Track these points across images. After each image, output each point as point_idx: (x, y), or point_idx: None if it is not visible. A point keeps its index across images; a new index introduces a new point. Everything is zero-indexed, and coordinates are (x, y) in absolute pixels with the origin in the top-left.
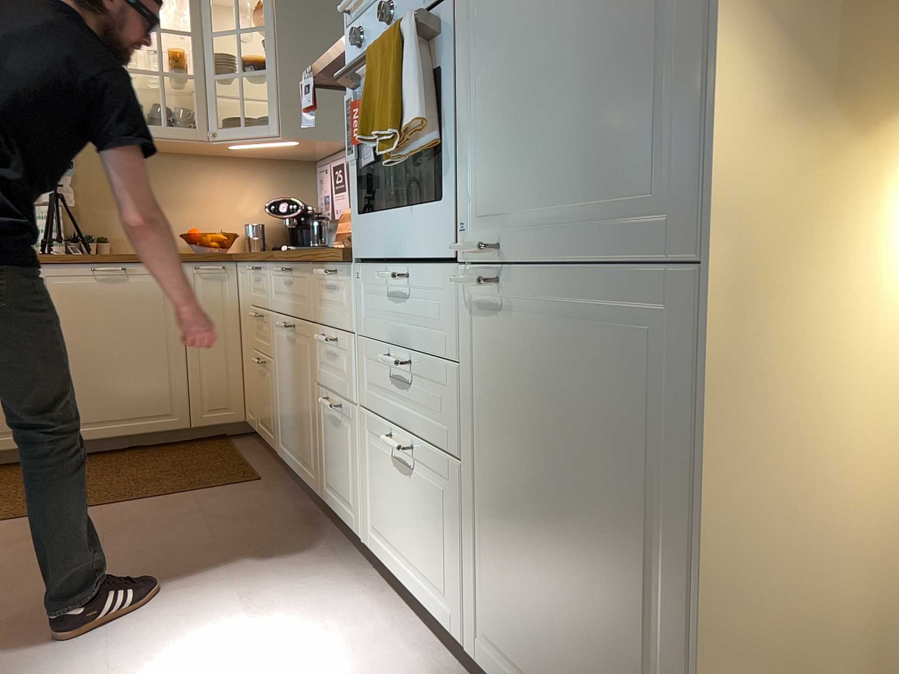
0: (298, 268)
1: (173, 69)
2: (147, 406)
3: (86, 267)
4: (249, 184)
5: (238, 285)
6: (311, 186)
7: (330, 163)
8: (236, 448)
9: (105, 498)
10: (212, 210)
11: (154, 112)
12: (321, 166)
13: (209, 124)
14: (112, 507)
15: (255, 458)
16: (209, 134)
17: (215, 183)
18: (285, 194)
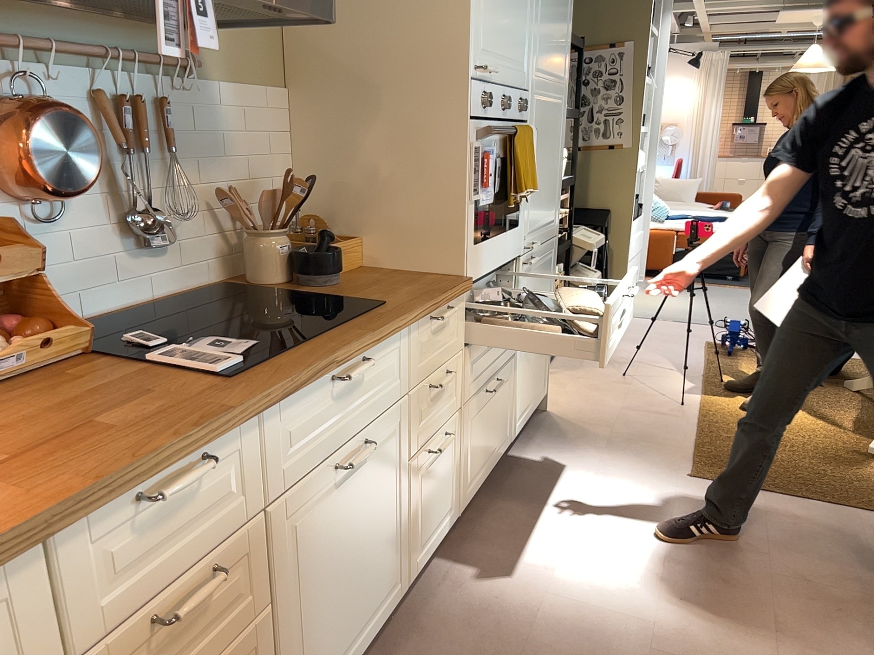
0: (380, 347)
1: None
2: None
3: None
4: None
5: None
6: None
7: None
8: None
9: None
10: None
11: None
12: None
13: None
14: None
15: None
16: None
17: None
18: None
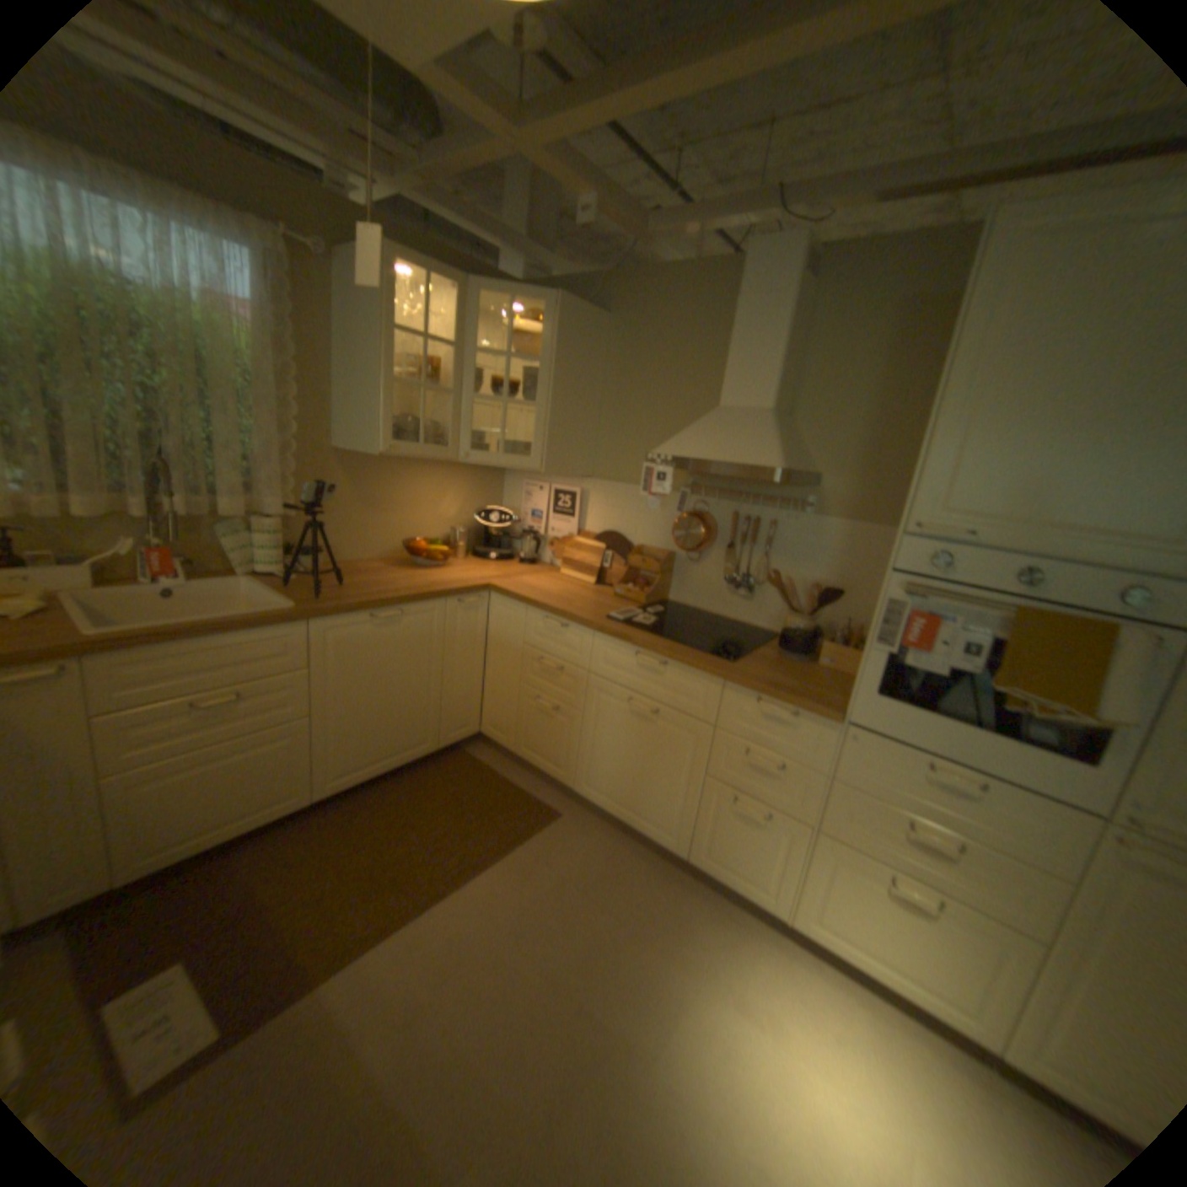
0: (685, 670)
1: (423, 377)
2: (407, 741)
3: (365, 615)
4: (451, 487)
5: (492, 615)
6: (498, 488)
7: (549, 485)
8: (486, 765)
9: (448, 875)
10: (418, 513)
11: (404, 426)
12: (532, 482)
13: (460, 444)
14: (469, 887)
15: (519, 779)
16: (459, 454)
17: (423, 486)
18: (479, 496)
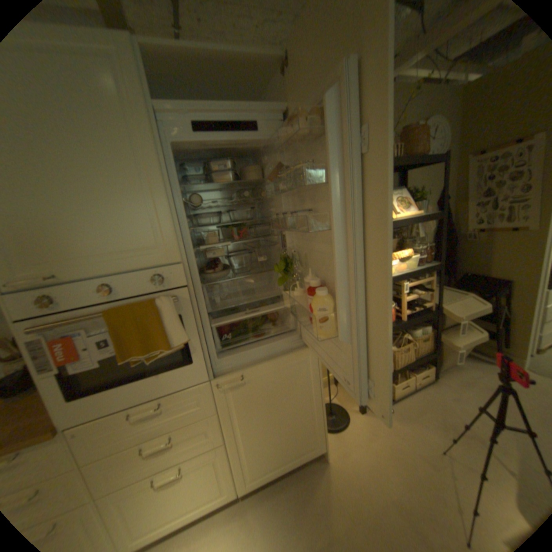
0: None
1: None
2: None
3: None
4: None
5: None
6: None
7: None
8: None
9: None
10: None
11: None
12: None
13: None
14: None
15: None
16: None
17: None
18: None
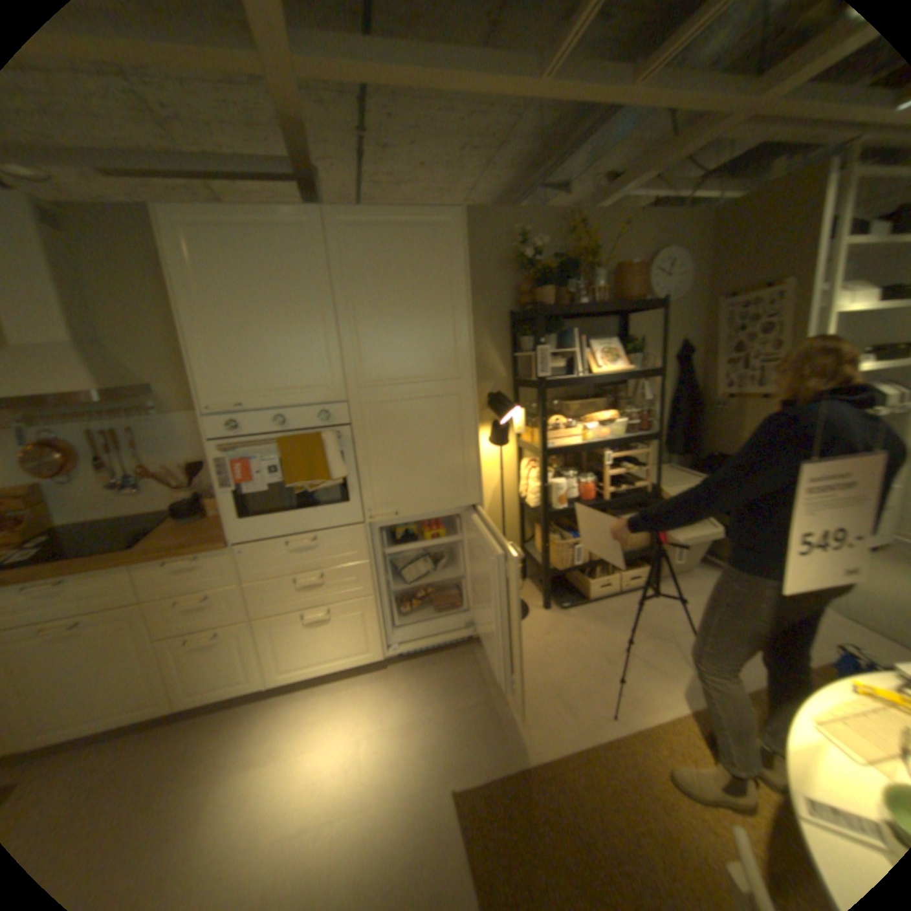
0: (88, 576)
1: None
2: None
3: None
4: None
5: None
6: None
7: None
8: None
9: None
10: None
11: None
12: None
13: None
14: None
15: None
16: None
17: None
18: None
